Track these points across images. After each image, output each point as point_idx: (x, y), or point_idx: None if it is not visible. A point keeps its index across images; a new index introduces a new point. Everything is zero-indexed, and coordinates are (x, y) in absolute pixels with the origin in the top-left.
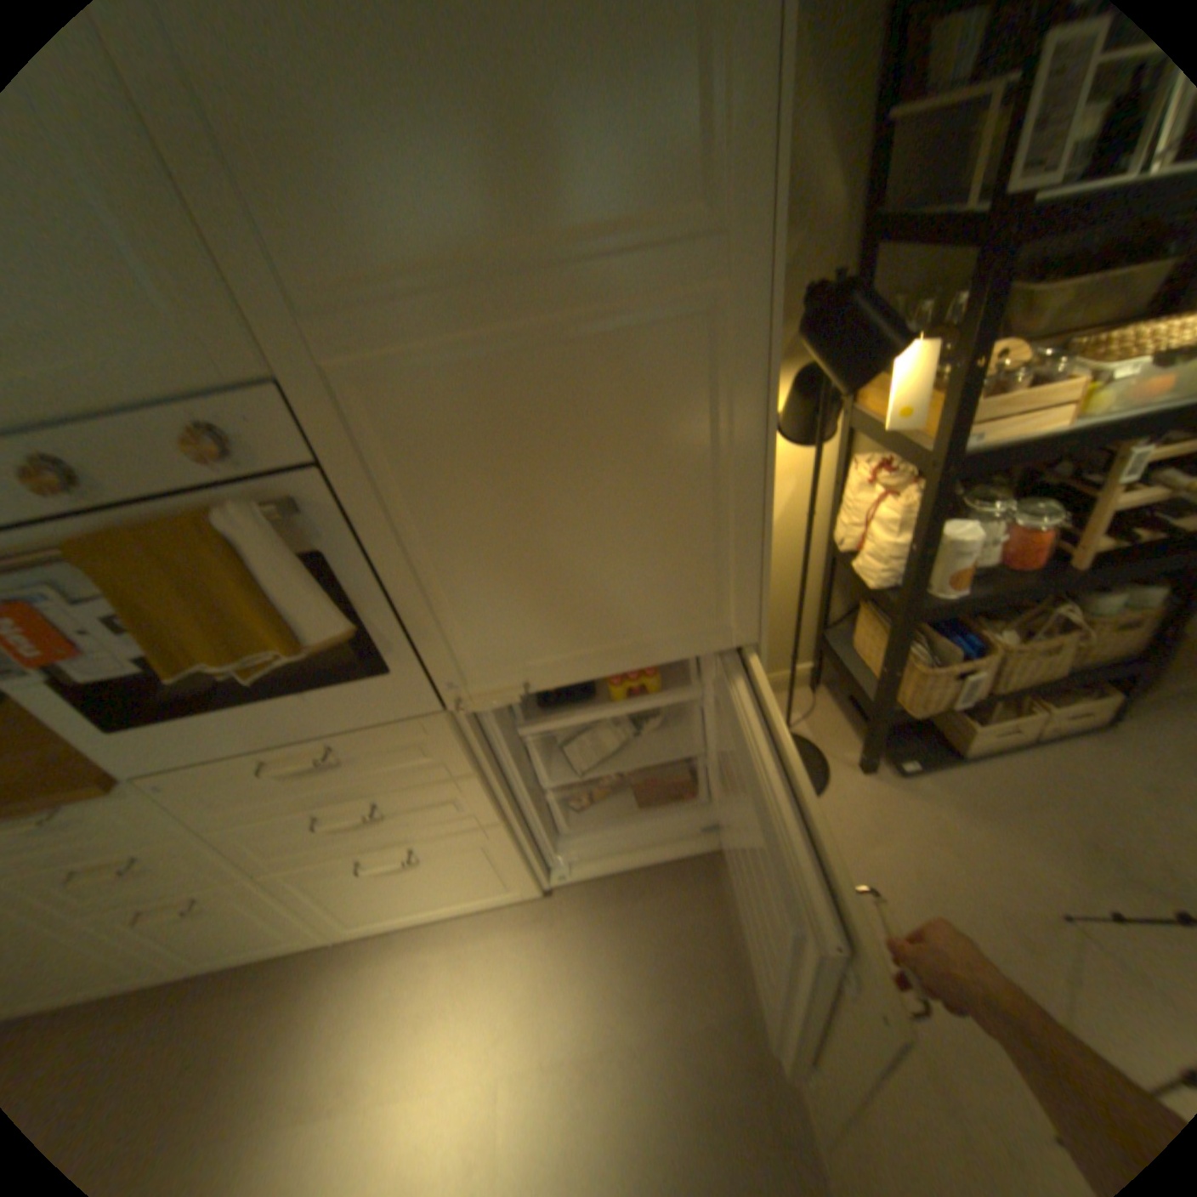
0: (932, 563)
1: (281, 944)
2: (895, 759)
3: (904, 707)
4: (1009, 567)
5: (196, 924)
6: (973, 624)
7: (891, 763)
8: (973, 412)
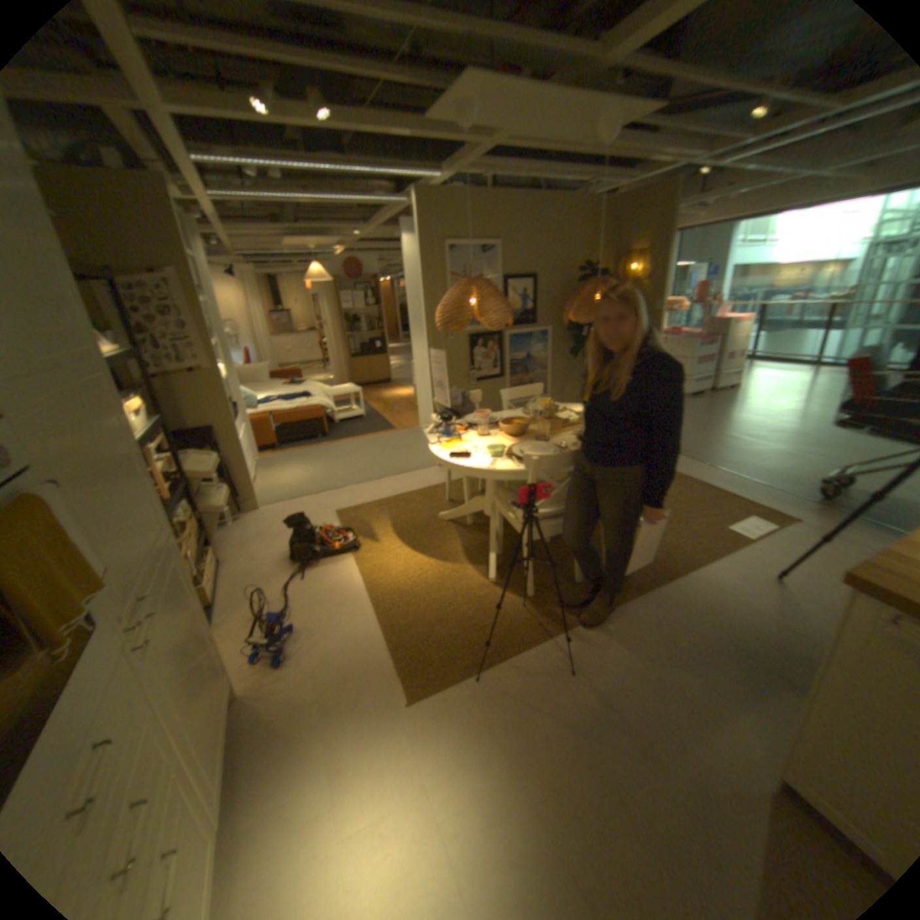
0: None
1: None
2: None
3: None
4: None
5: None
6: None
7: None
8: None
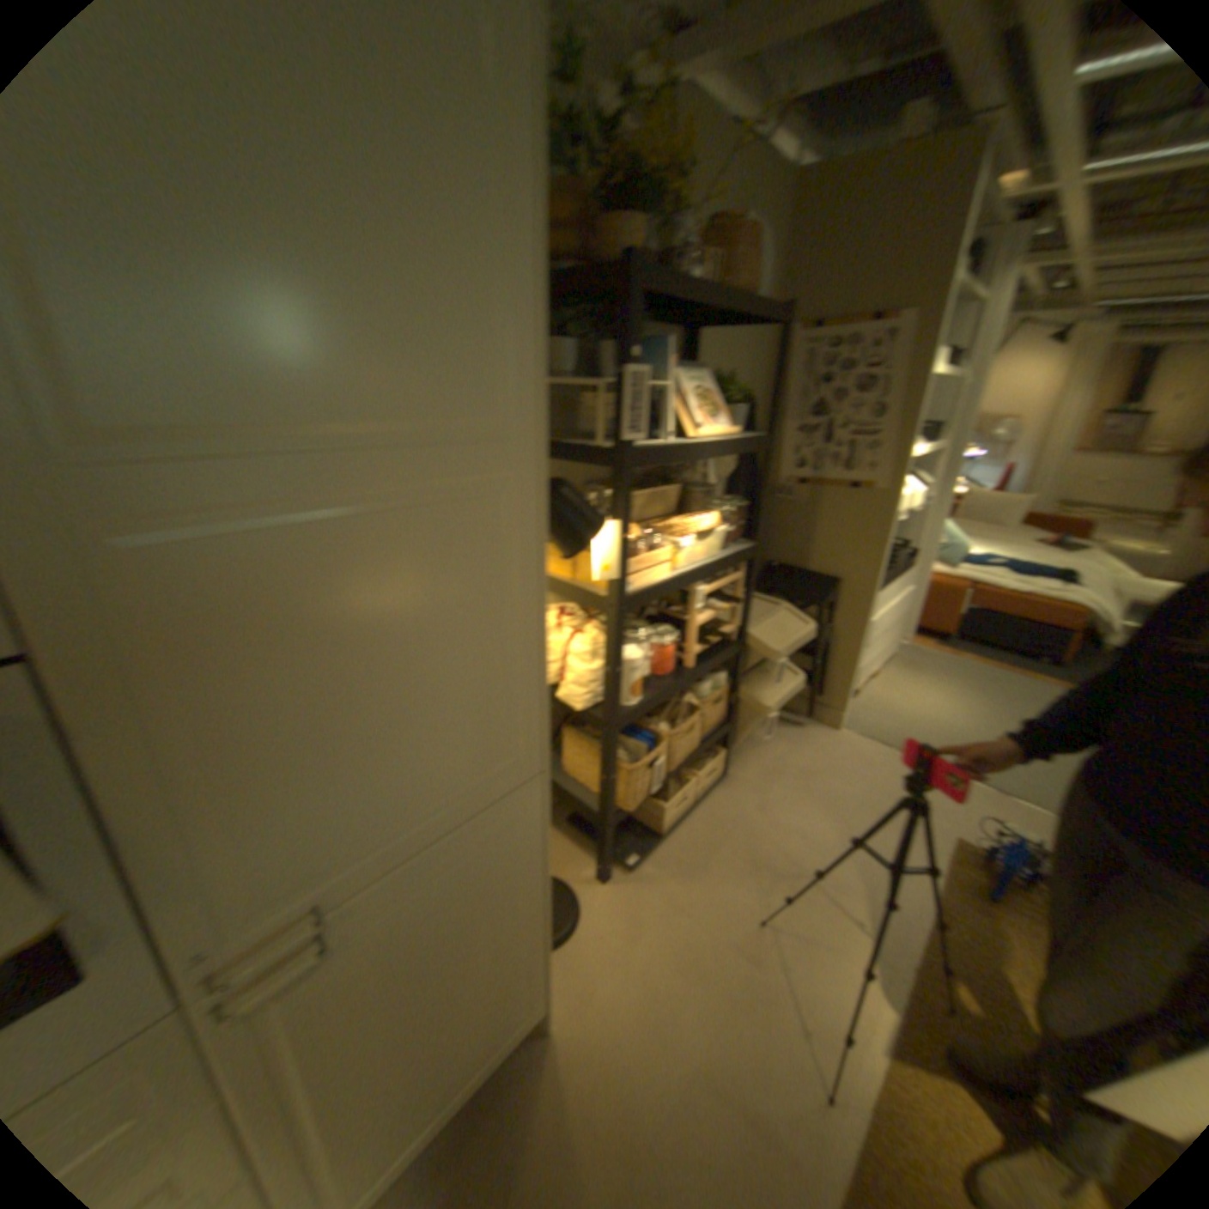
0: (622, 679)
1: None
2: (619, 859)
3: (619, 806)
4: (655, 674)
5: None
6: (642, 723)
7: (618, 864)
8: (628, 568)
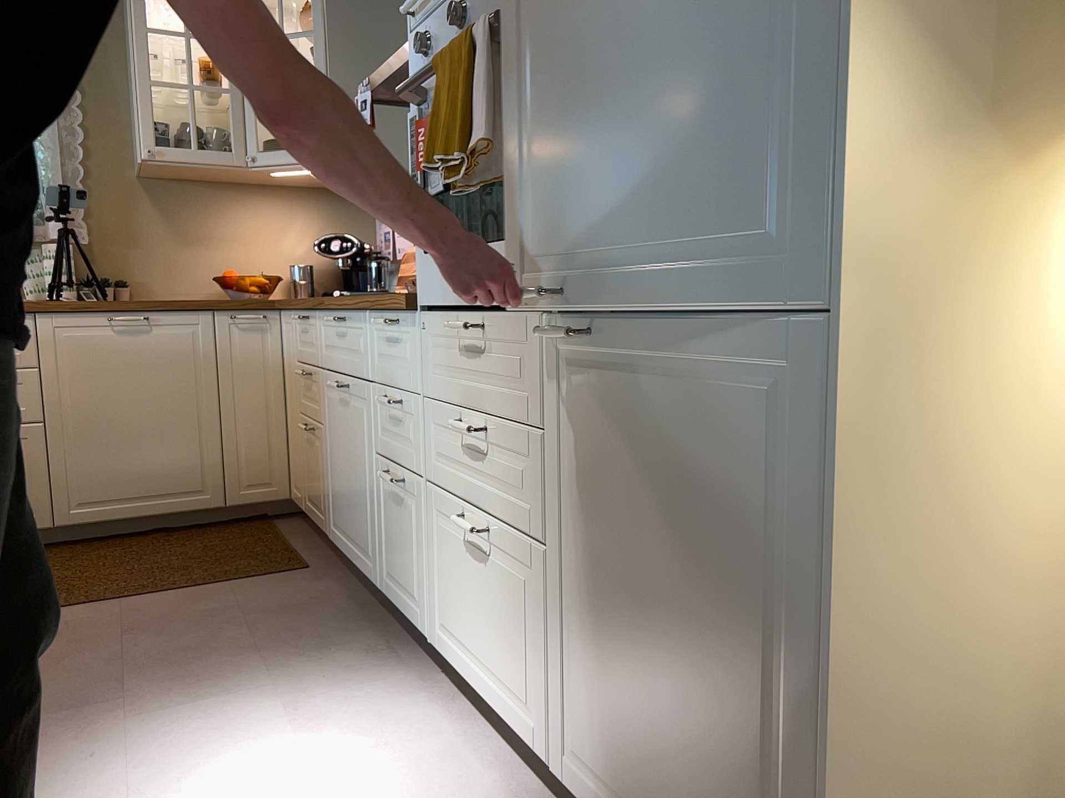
0: None
1: (416, 602)
2: None
3: None
4: None
5: (399, 514)
6: None
7: None
8: None
